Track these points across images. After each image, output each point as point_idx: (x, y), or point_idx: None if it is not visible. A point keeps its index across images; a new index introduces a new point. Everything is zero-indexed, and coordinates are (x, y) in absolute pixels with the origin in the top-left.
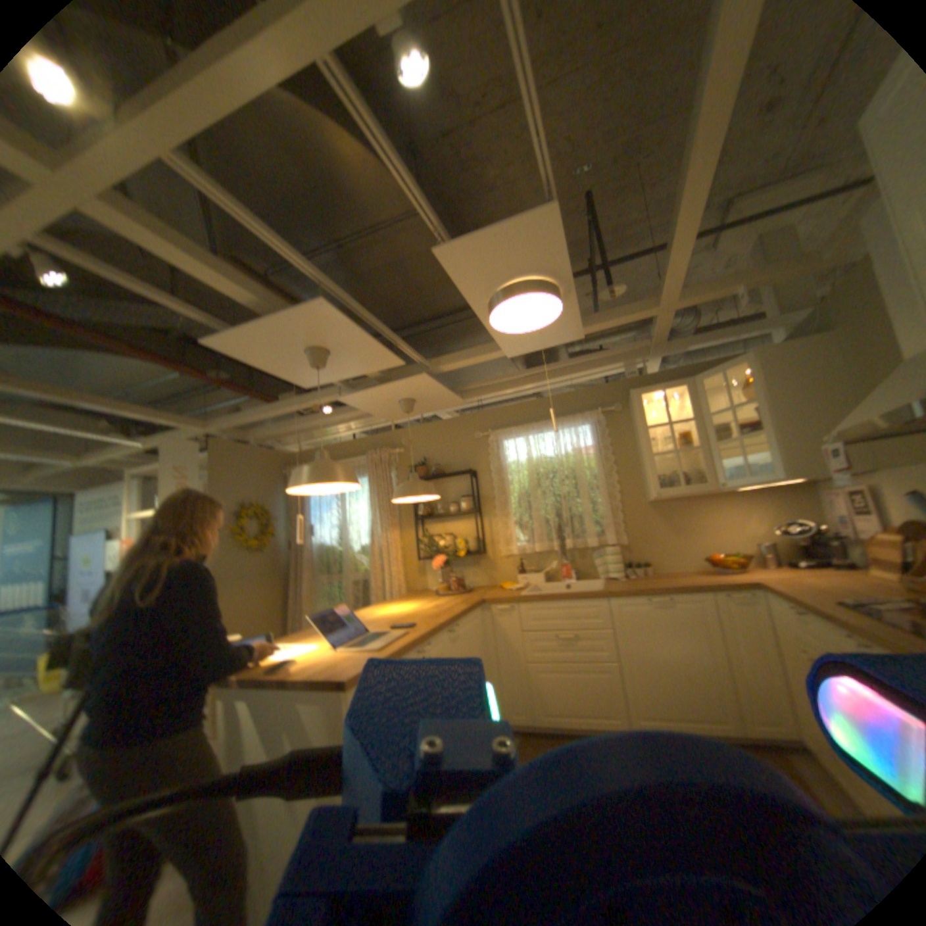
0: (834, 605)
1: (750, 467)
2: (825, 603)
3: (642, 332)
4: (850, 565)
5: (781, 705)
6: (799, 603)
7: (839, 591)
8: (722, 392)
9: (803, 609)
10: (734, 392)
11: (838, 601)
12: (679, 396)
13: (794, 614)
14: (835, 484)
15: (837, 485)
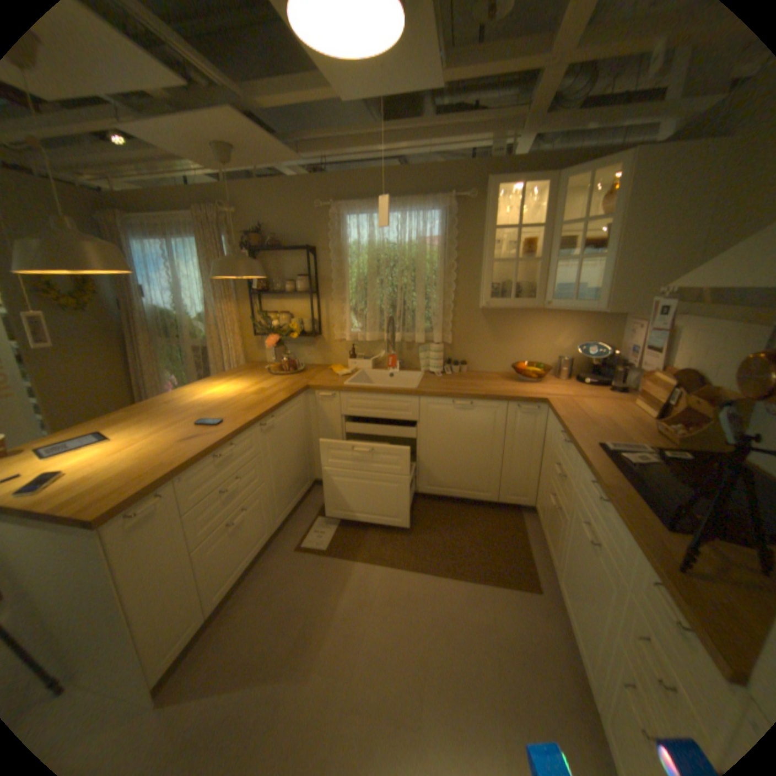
0: (597, 447)
1: (579, 287)
2: (590, 442)
3: (524, 93)
4: (624, 387)
5: (530, 485)
6: (570, 435)
7: (606, 424)
8: (583, 195)
9: (571, 441)
10: (594, 197)
11: (601, 442)
12: (539, 191)
13: (563, 436)
14: (644, 315)
15: (646, 316)
